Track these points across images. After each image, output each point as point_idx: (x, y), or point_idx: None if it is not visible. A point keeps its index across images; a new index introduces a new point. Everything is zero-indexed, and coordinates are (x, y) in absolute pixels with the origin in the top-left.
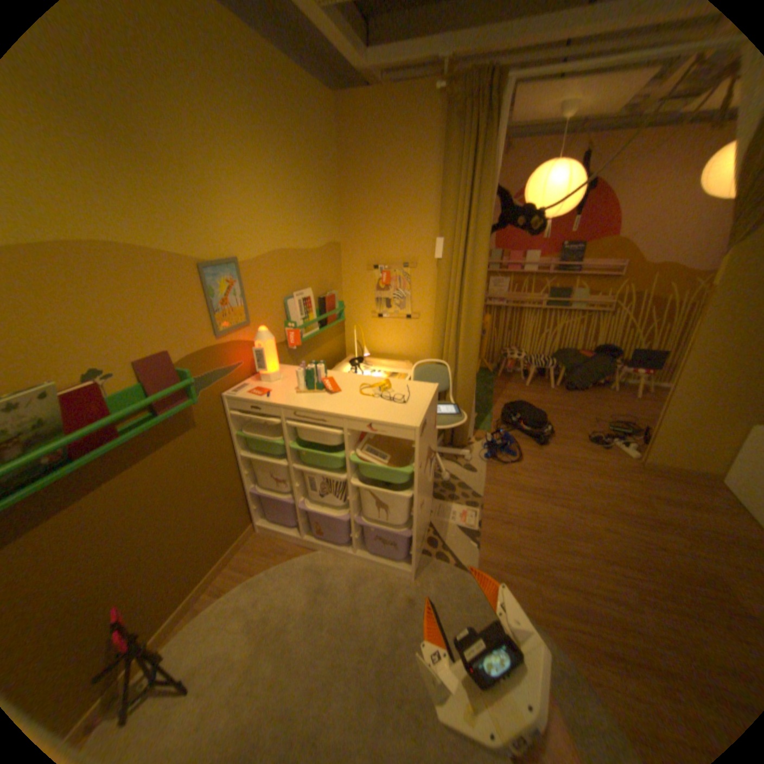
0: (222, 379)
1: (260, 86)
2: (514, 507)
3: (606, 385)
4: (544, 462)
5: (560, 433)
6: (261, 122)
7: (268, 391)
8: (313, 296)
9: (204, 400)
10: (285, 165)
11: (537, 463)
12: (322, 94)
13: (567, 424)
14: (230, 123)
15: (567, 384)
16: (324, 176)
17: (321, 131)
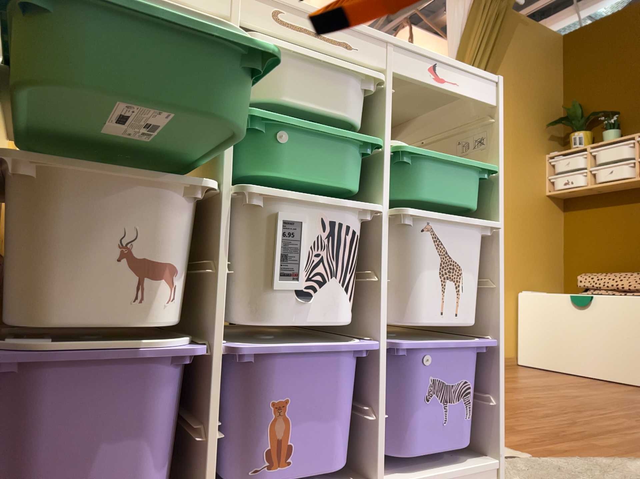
0: None
1: None
2: None
3: None
4: None
5: None
6: None
7: None
8: None
9: None
10: None
11: None
12: None
13: None
14: None
15: None
16: None
17: None
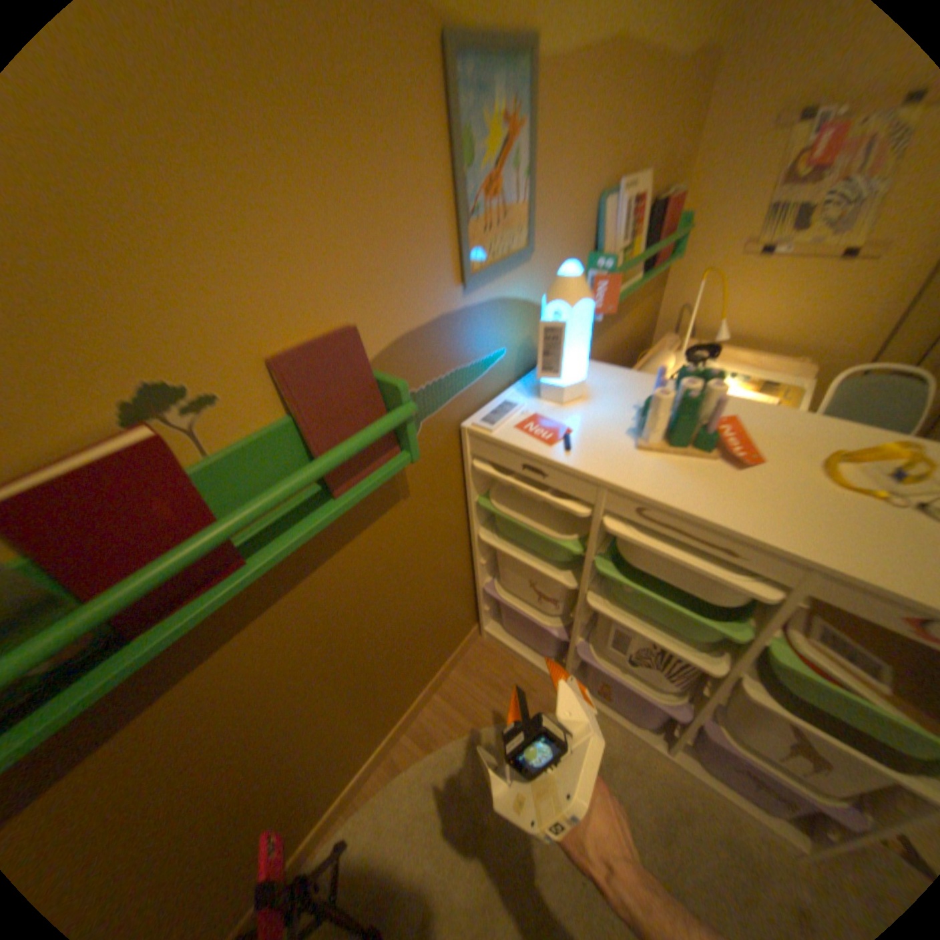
0: (463, 388)
1: None
2: None
3: None
4: None
5: None
6: None
7: (565, 428)
8: (651, 190)
9: (427, 438)
10: None
11: None
12: None
13: None
14: None
15: None
16: None
17: None
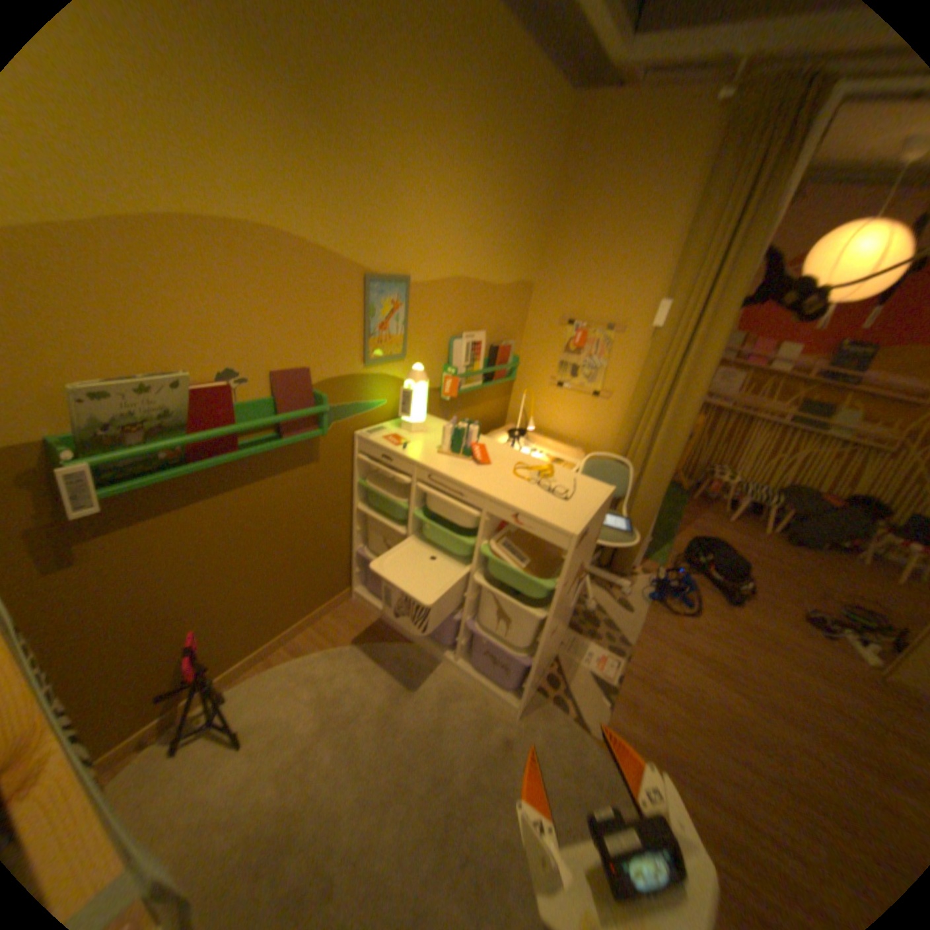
0: (357, 415)
1: (488, 72)
2: (673, 674)
3: (851, 552)
4: (732, 629)
5: (765, 597)
6: (478, 117)
7: (405, 442)
8: (485, 343)
9: (333, 435)
10: (493, 175)
11: (720, 628)
12: (560, 92)
13: (777, 588)
14: (442, 112)
15: (792, 534)
16: (536, 197)
17: (547, 139)
